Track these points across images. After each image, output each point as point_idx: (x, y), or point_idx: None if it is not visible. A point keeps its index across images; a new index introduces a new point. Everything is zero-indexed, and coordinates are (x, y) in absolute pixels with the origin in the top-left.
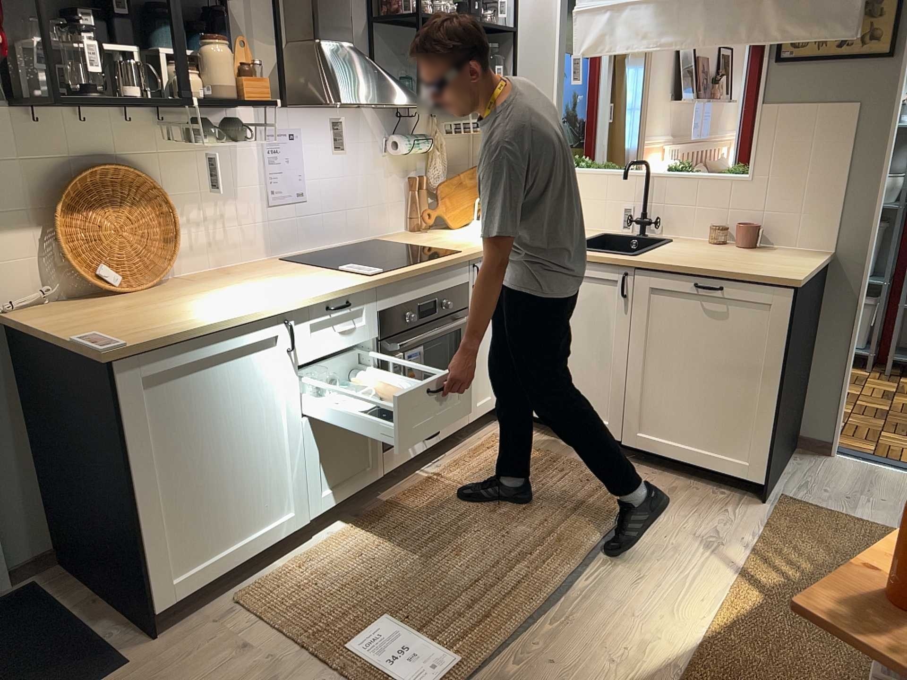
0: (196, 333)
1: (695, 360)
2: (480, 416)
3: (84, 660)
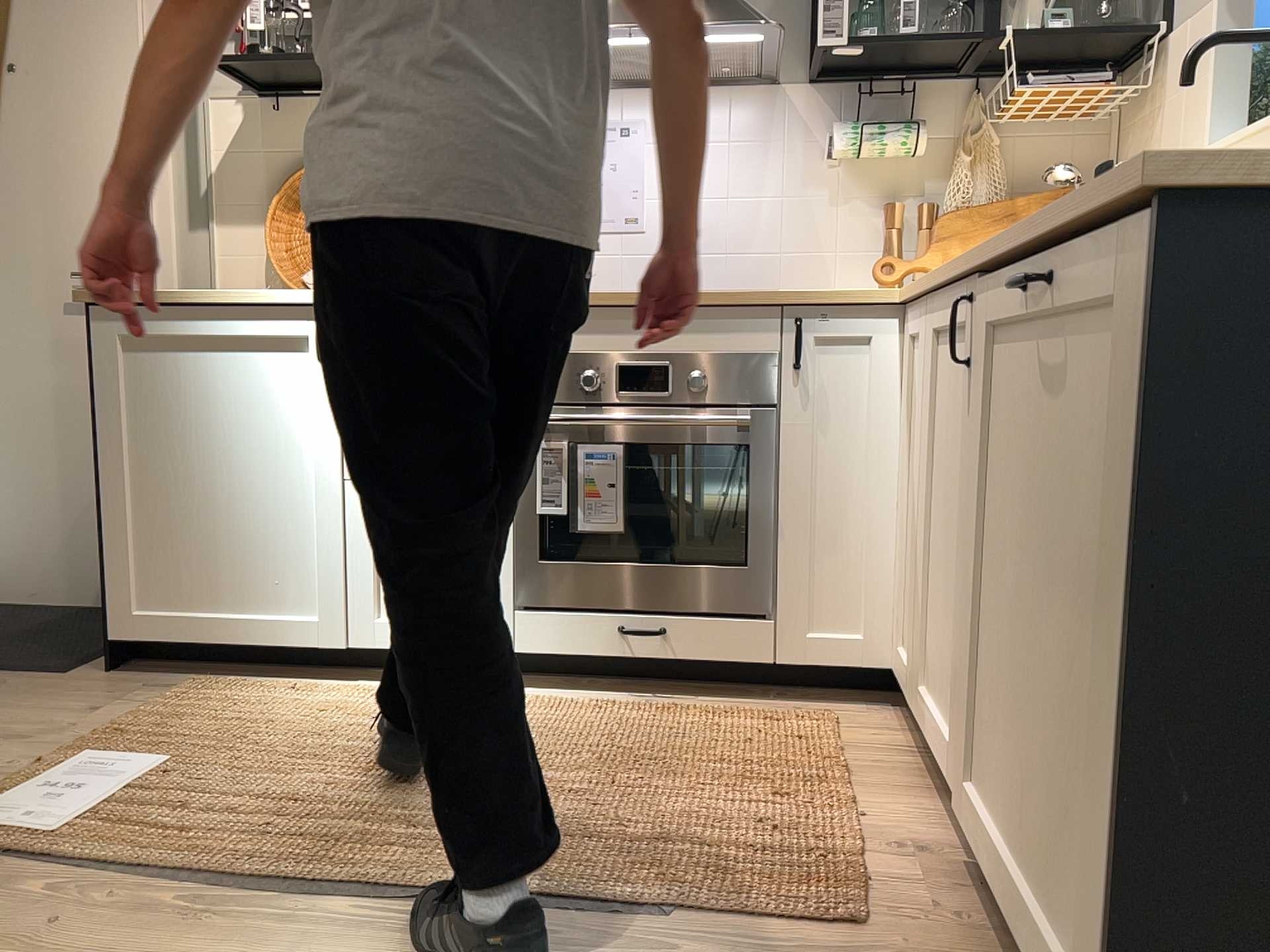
0: (183, 299)
1: (1041, 557)
2: (816, 663)
3: (66, 658)
